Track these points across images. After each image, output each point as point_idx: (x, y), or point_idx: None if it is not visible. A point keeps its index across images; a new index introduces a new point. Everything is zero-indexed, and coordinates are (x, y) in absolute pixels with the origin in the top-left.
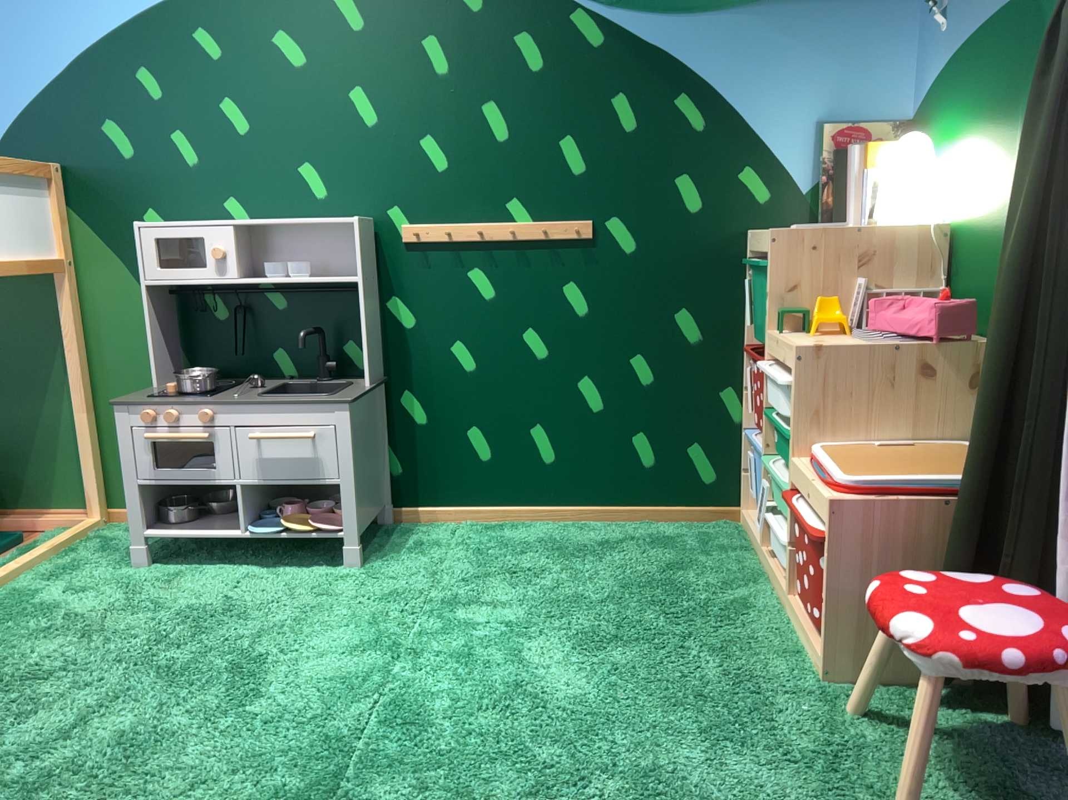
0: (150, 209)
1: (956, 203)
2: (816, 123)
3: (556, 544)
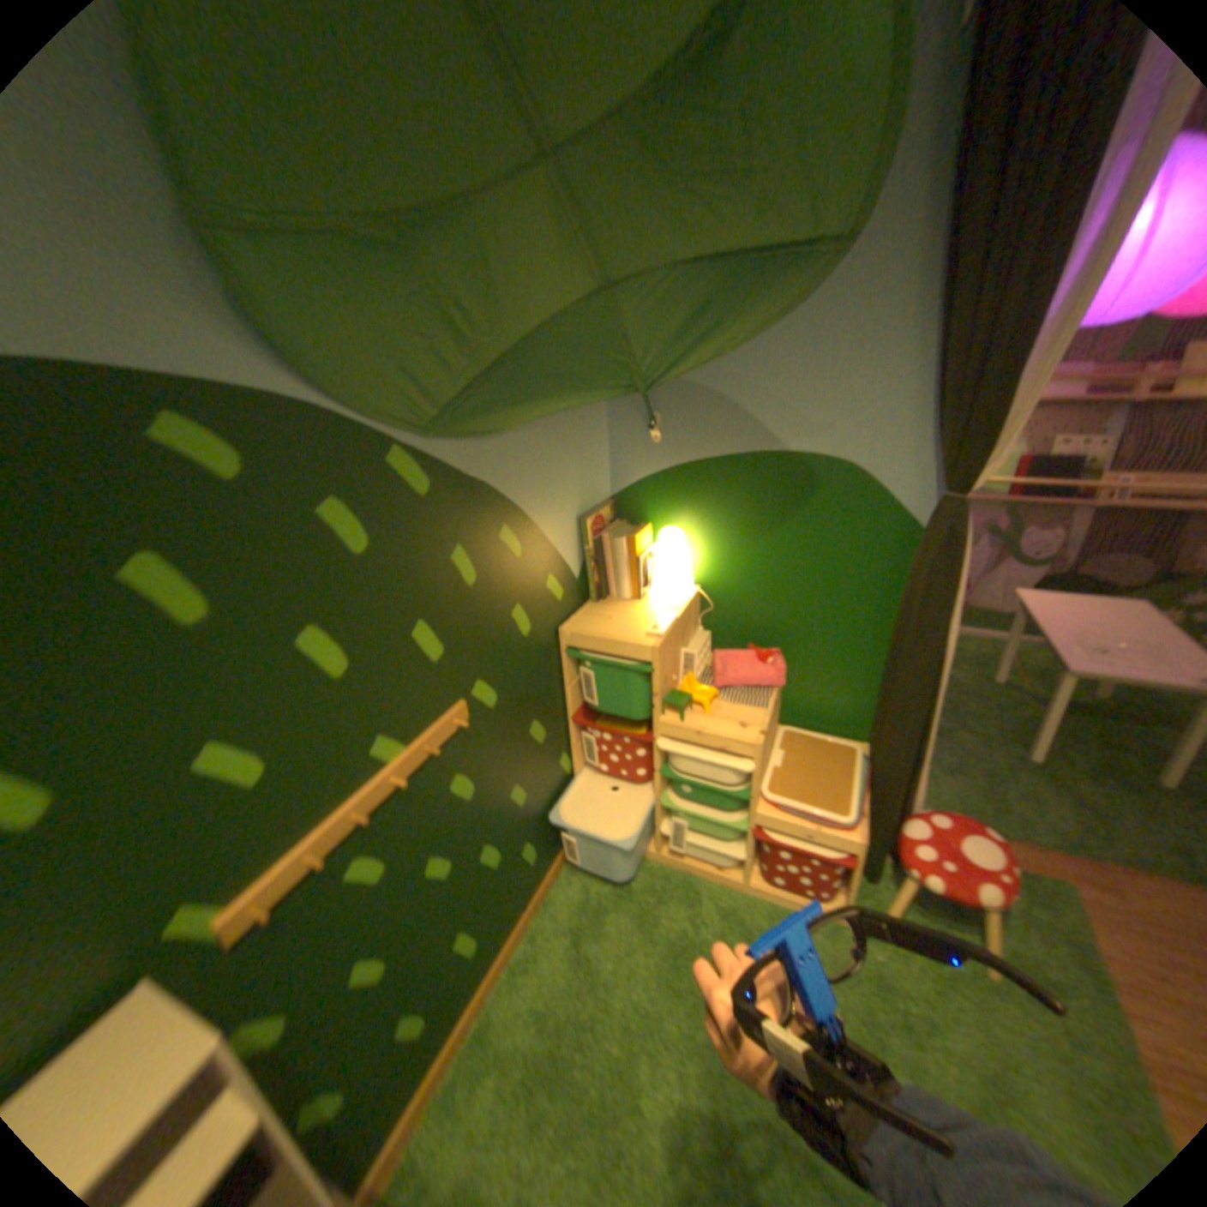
0: None
1: (701, 572)
2: (577, 518)
3: (544, 1012)
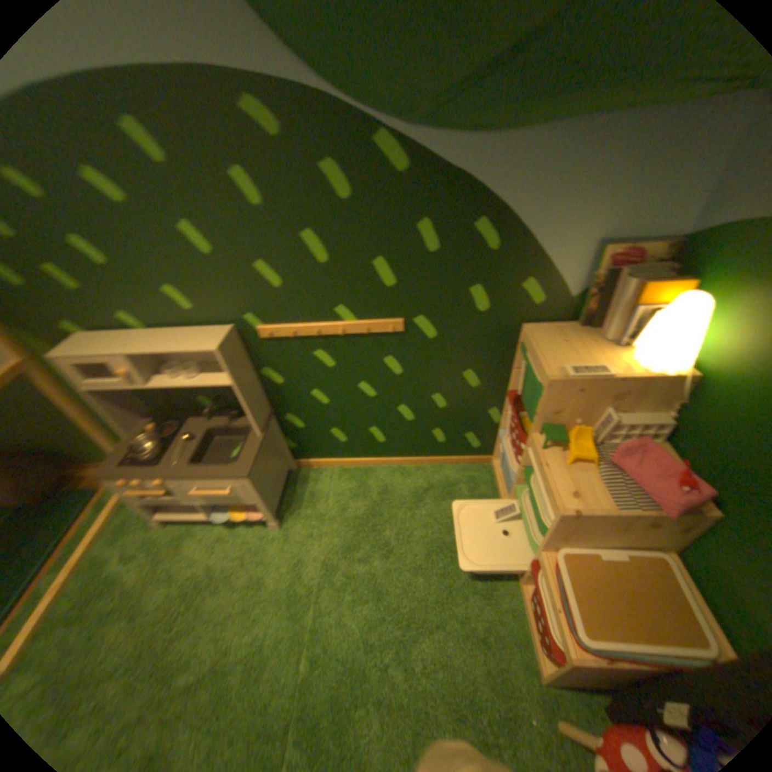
0: (67, 321)
1: (718, 363)
2: (602, 241)
3: (389, 493)
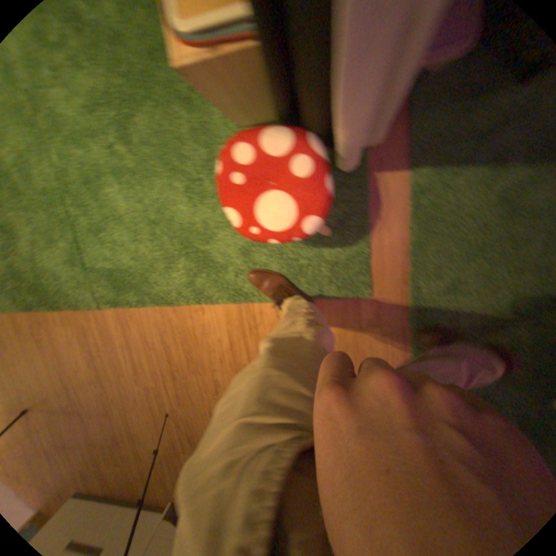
0: None
1: None
2: None
3: None
